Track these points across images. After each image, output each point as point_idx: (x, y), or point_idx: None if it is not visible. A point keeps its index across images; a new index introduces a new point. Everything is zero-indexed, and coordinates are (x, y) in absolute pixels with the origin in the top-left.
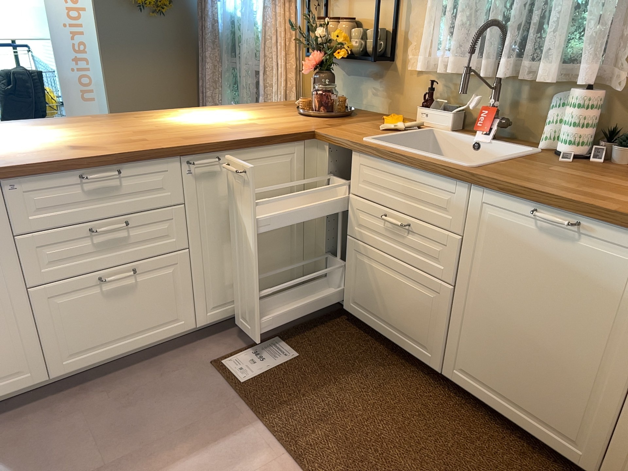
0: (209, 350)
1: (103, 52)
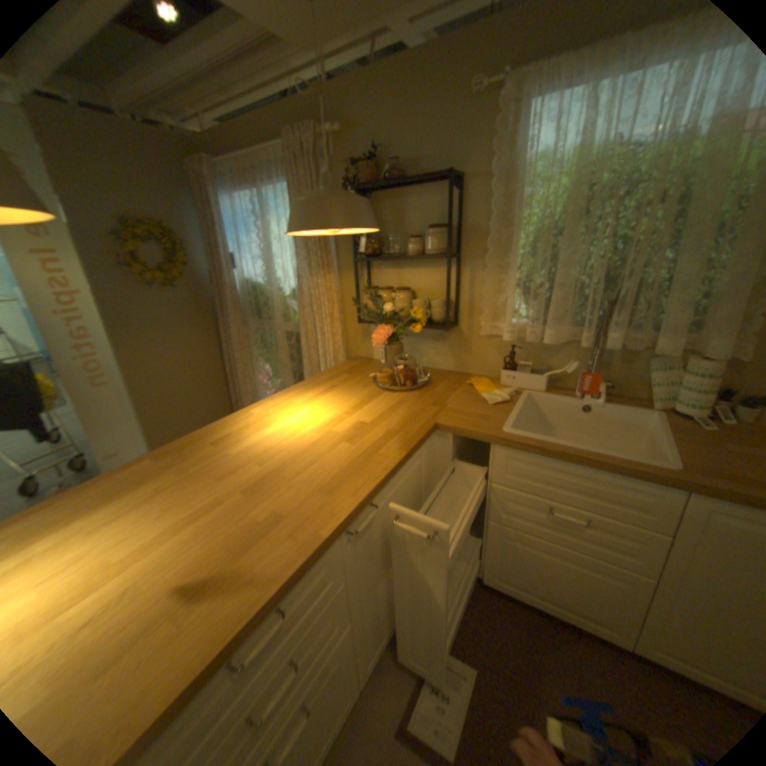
0: (381, 711)
1: (107, 336)
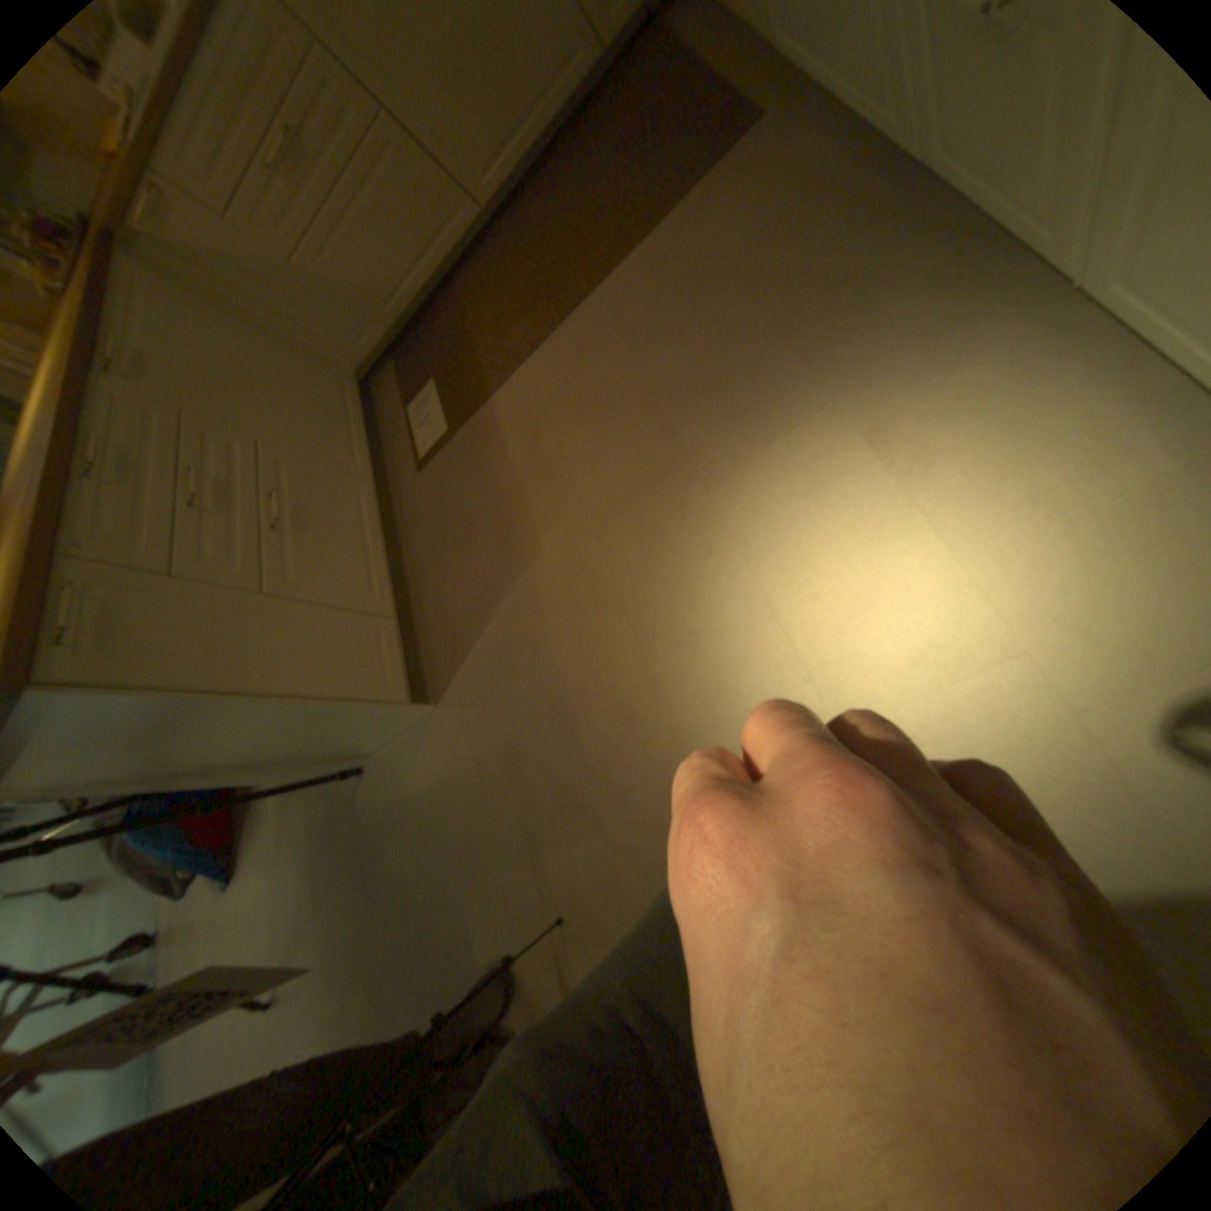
0: (407, 478)
1: None
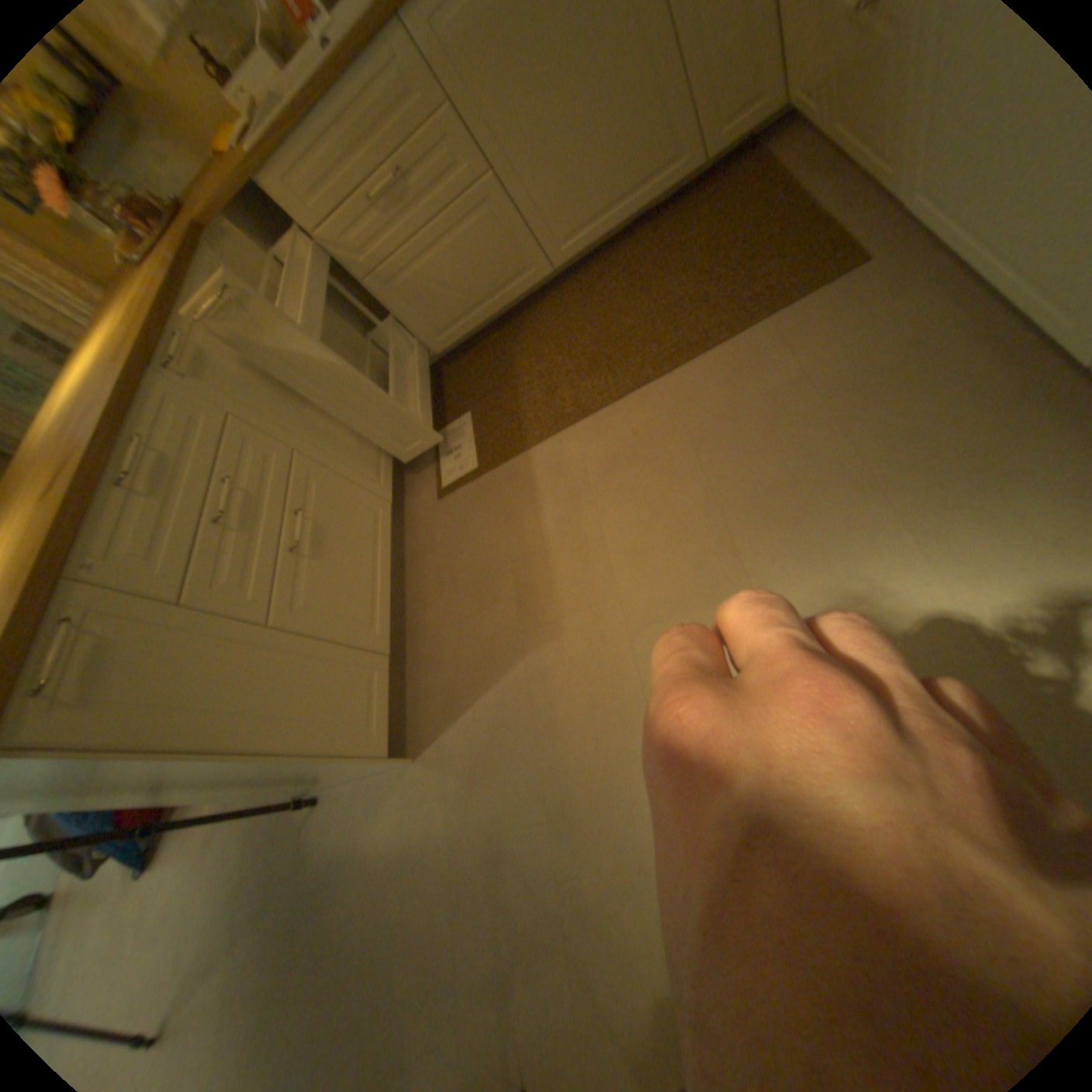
0: (423, 501)
1: None
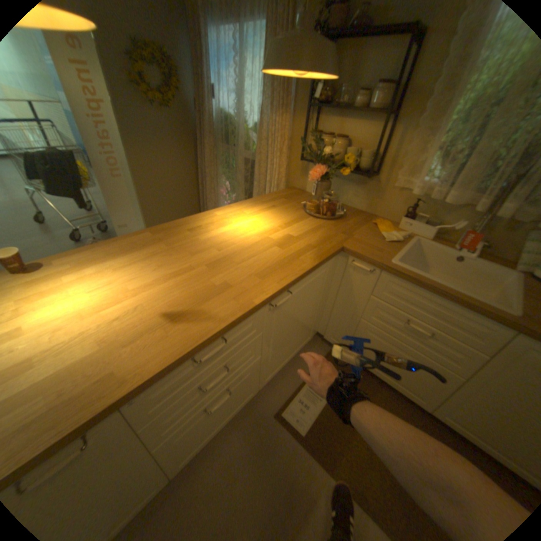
0: (268, 402)
1: (122, 139)
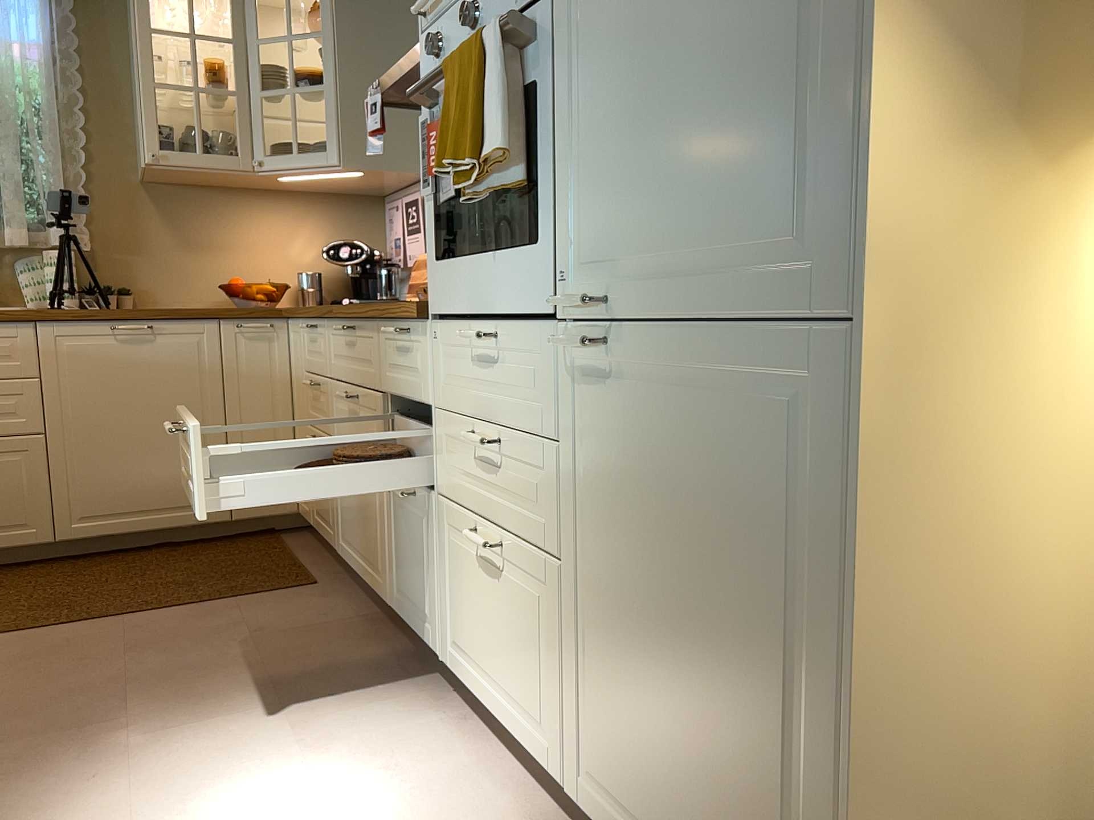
0: None
1: None
